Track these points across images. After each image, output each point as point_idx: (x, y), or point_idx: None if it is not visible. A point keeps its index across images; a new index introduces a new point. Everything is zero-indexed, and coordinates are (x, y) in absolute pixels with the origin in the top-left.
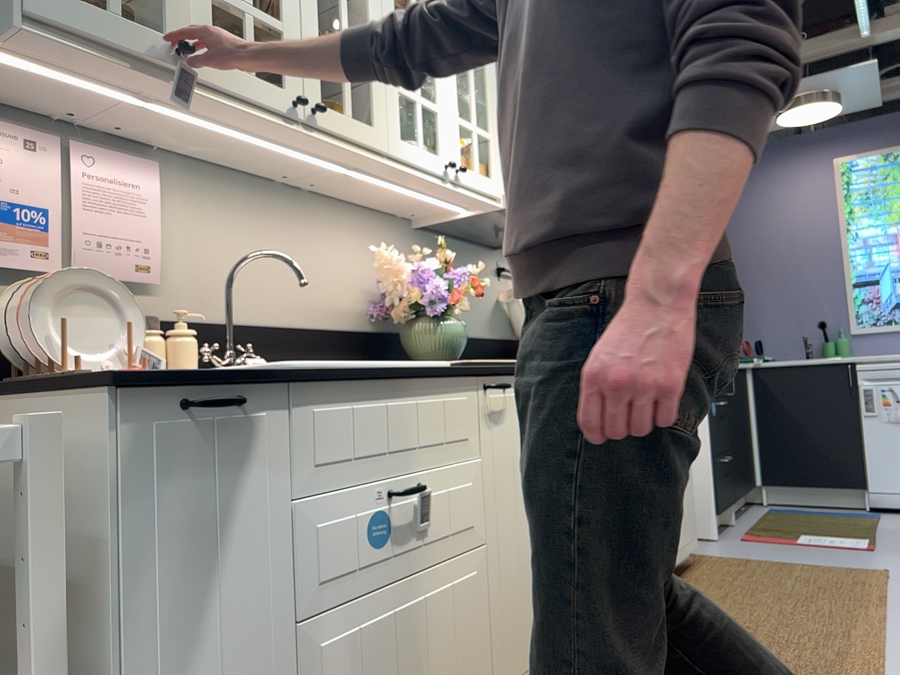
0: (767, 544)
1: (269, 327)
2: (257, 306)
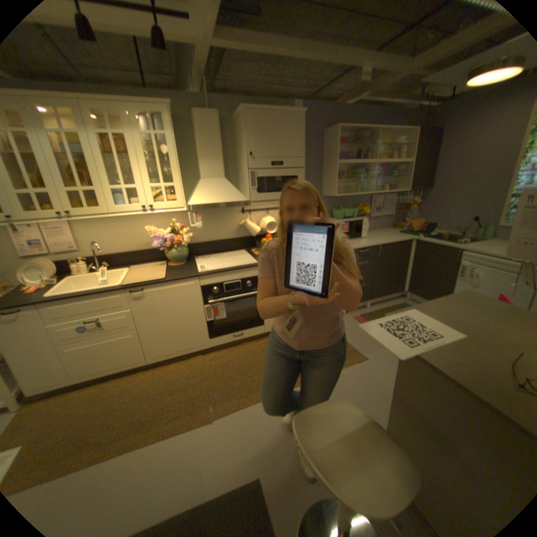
0: (356, 325)
1: (121, 253)
2: (116, 248)
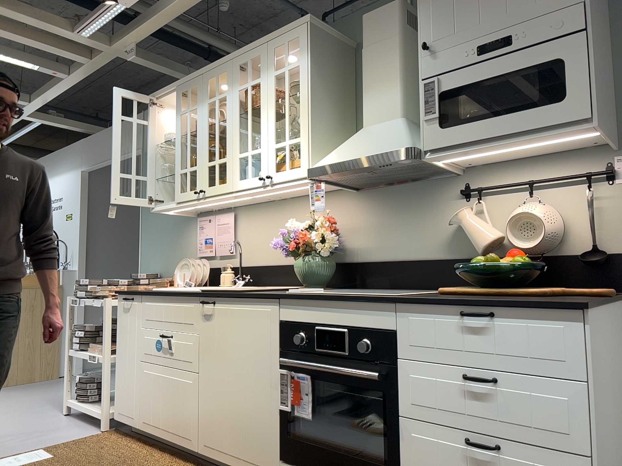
0: None
1: (269, 265)
2: (266, 257)
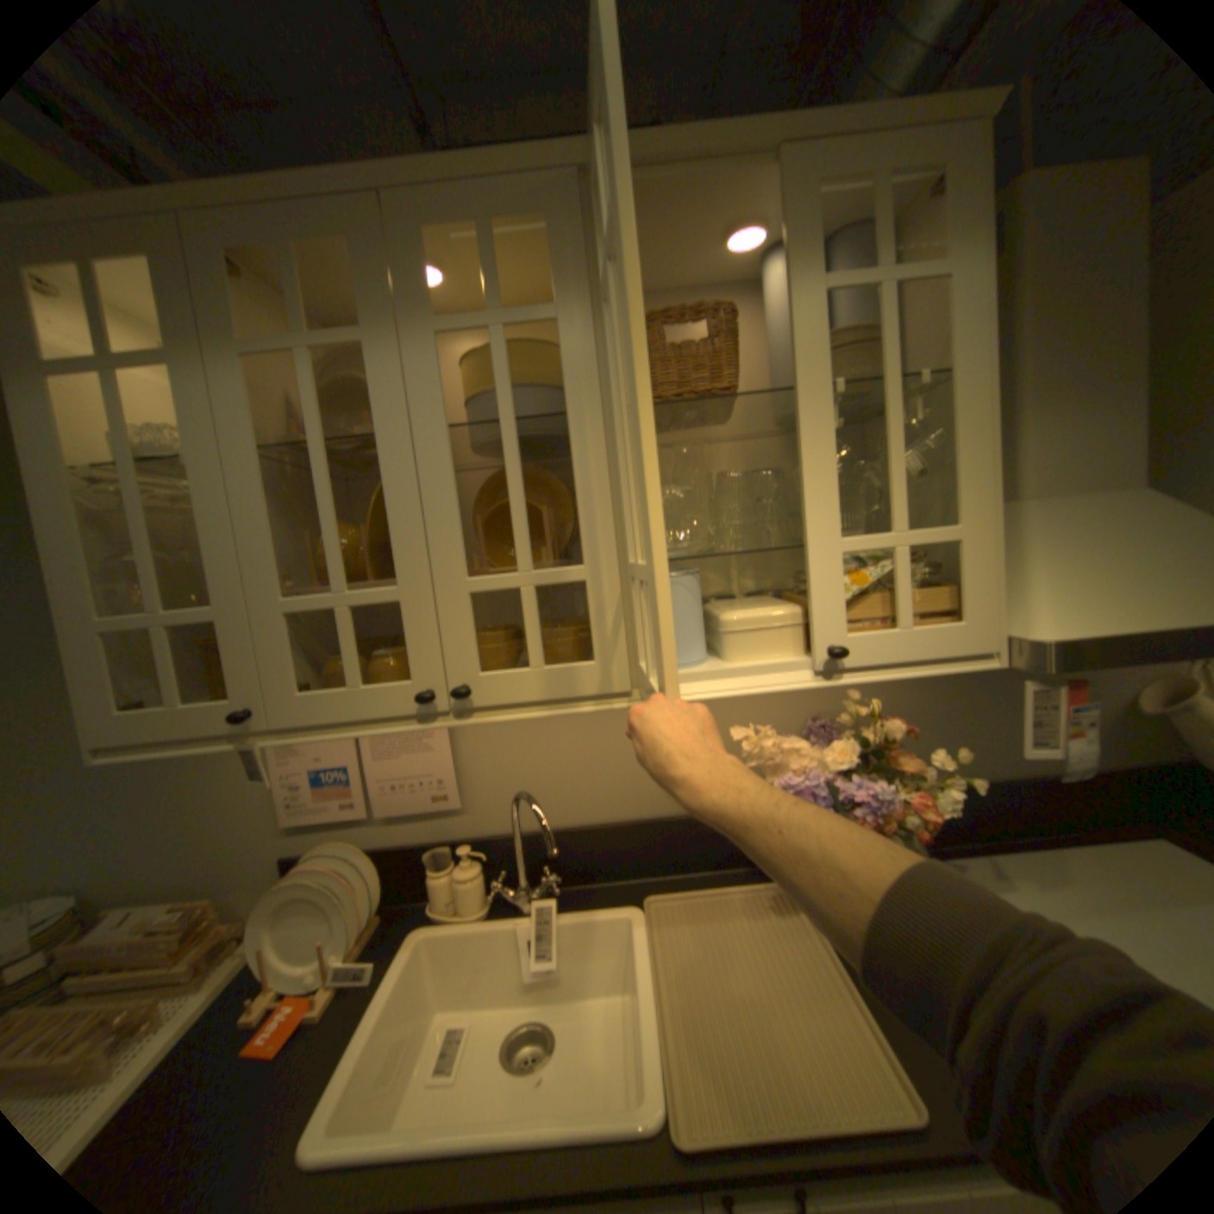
0: None
1: (605, 826)
2: (588, 804)
